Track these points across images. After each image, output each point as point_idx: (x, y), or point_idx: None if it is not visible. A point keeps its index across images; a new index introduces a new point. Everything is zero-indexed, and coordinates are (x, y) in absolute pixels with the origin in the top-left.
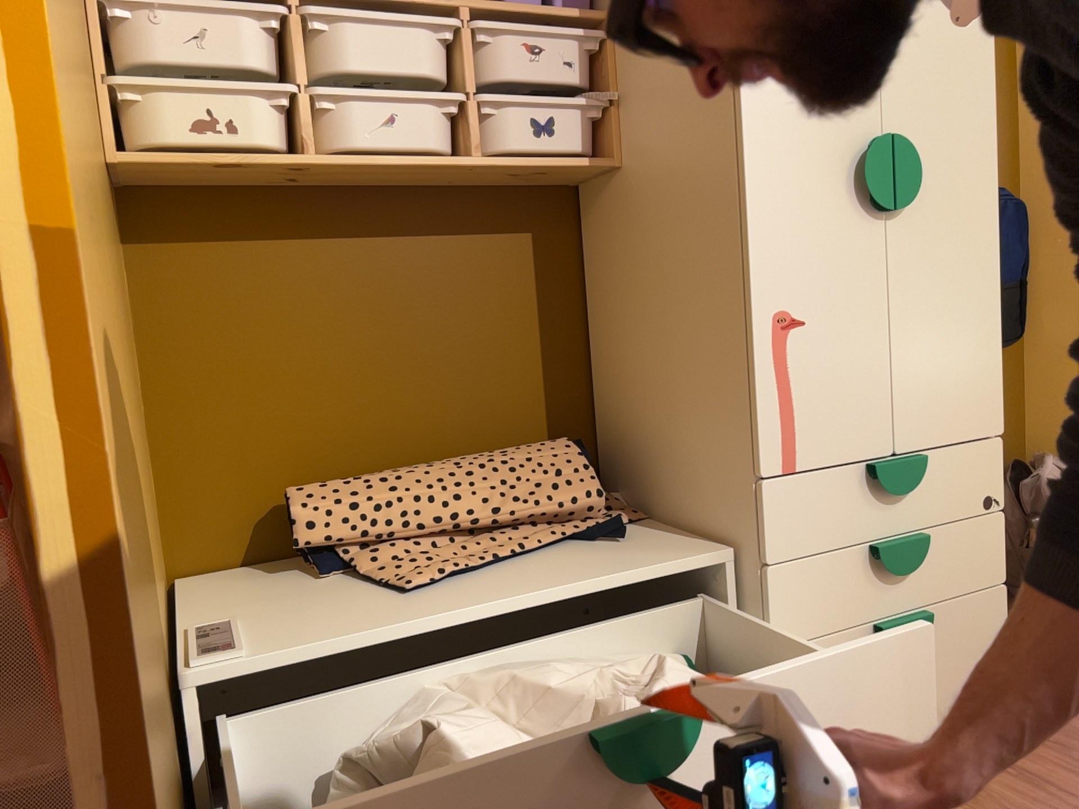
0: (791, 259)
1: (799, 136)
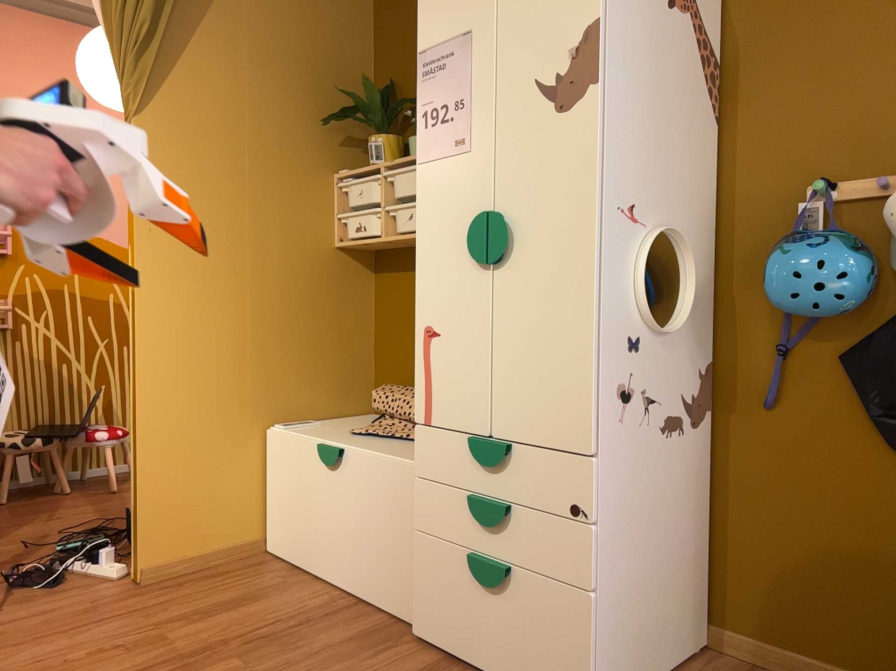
0: (434, 294)
1: (442, 218)
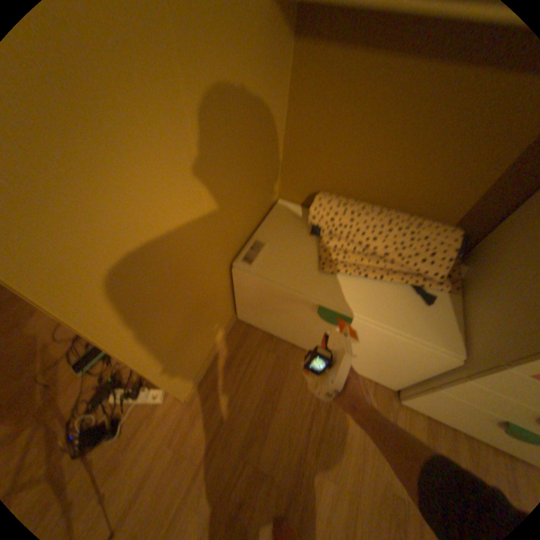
0: None
1: None
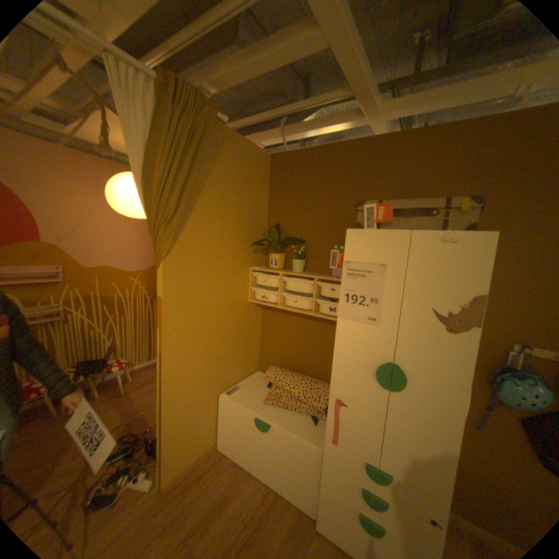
0: (345, 386)
1: (355, 352)
